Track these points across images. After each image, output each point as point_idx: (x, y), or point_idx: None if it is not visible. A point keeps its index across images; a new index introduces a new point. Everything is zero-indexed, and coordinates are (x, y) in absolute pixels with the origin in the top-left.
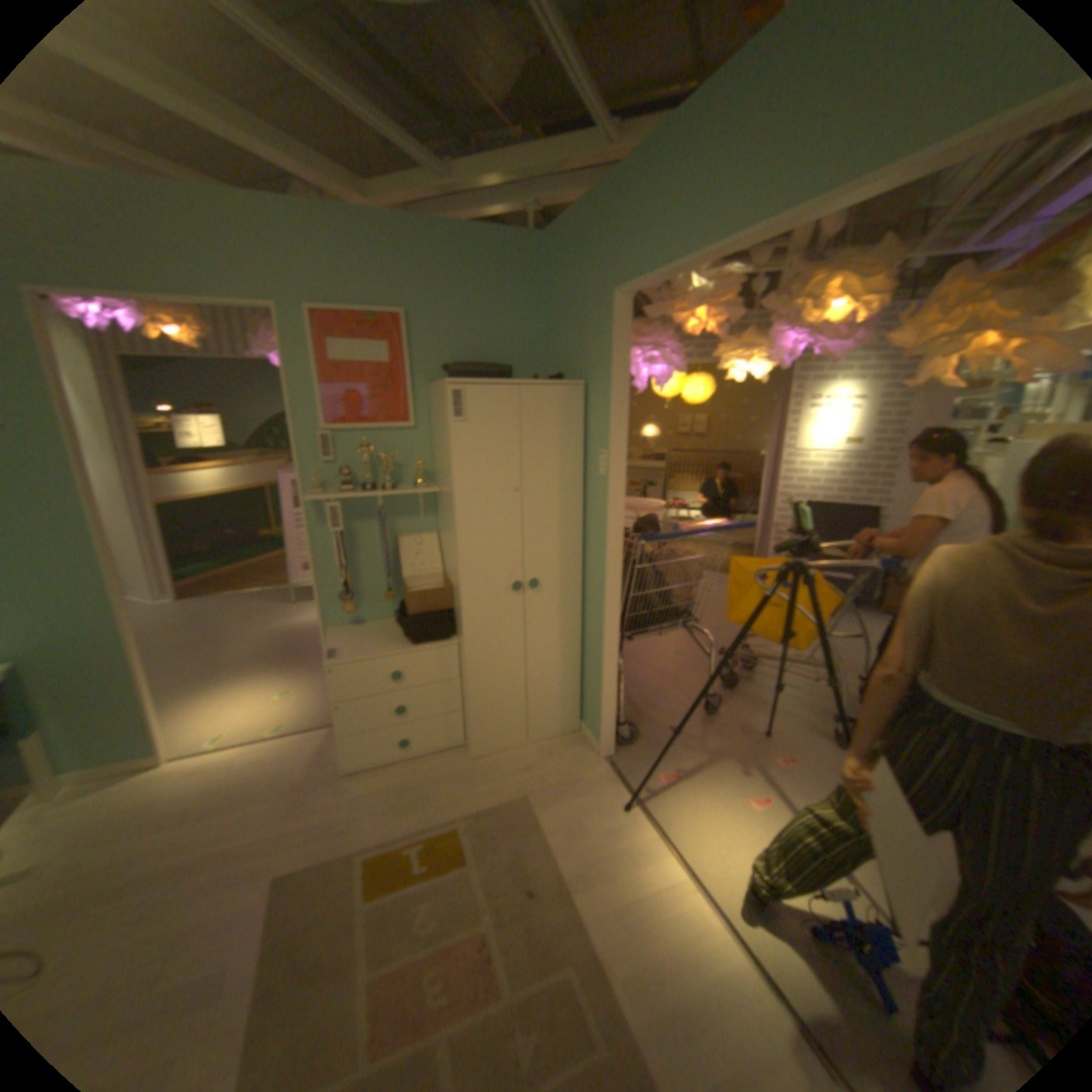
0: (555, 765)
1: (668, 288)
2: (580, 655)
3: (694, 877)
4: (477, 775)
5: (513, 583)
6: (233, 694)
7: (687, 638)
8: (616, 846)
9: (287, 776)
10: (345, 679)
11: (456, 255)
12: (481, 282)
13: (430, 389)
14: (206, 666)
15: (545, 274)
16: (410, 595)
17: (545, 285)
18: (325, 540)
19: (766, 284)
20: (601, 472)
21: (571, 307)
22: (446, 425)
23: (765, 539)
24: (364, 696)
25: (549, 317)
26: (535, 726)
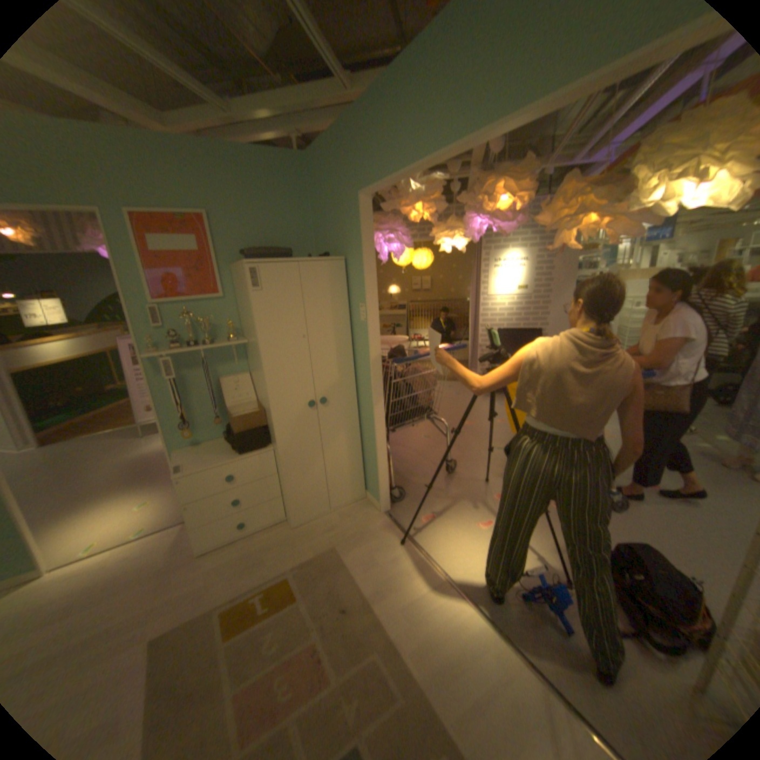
0: (352, 522)
1: (396, 189)
2: (361, 445)
3: (449, 578)
4: (298, 538)
5: (309, 401)
6: (101, 510)
7: (431, 425)
8: (398, 568)
9: (154, 563)
10: (191, 485)
11: (242, 168)
12: (263, 187)
13: (233, 267)
14: (75, 492)
15: (310, 181)
16: (235, 418)
17: (310, 189)
18: (163, 385)
19: (460, 186)
20: (363, 318)
21: (330, 204)
22: (248, 293)
23: (475, 355)
24: (207, 495)
25: (316, 212)
26: (335, 498)
